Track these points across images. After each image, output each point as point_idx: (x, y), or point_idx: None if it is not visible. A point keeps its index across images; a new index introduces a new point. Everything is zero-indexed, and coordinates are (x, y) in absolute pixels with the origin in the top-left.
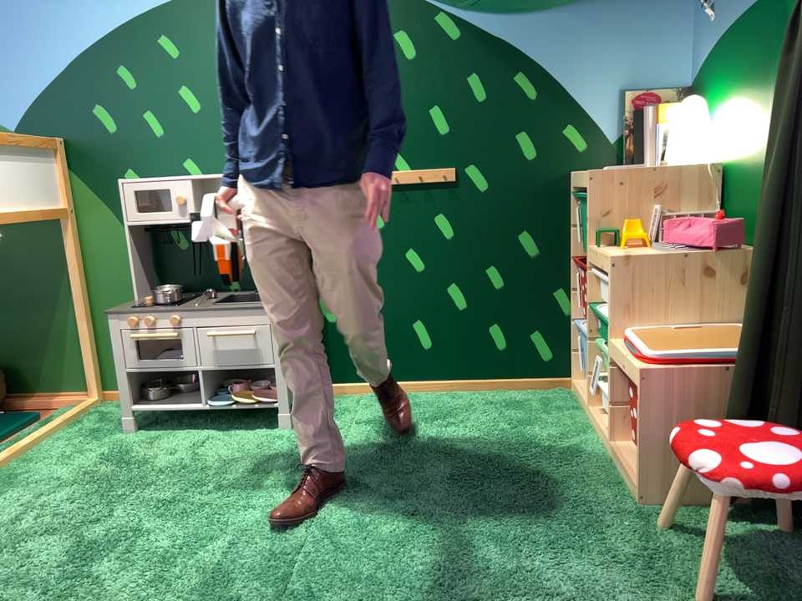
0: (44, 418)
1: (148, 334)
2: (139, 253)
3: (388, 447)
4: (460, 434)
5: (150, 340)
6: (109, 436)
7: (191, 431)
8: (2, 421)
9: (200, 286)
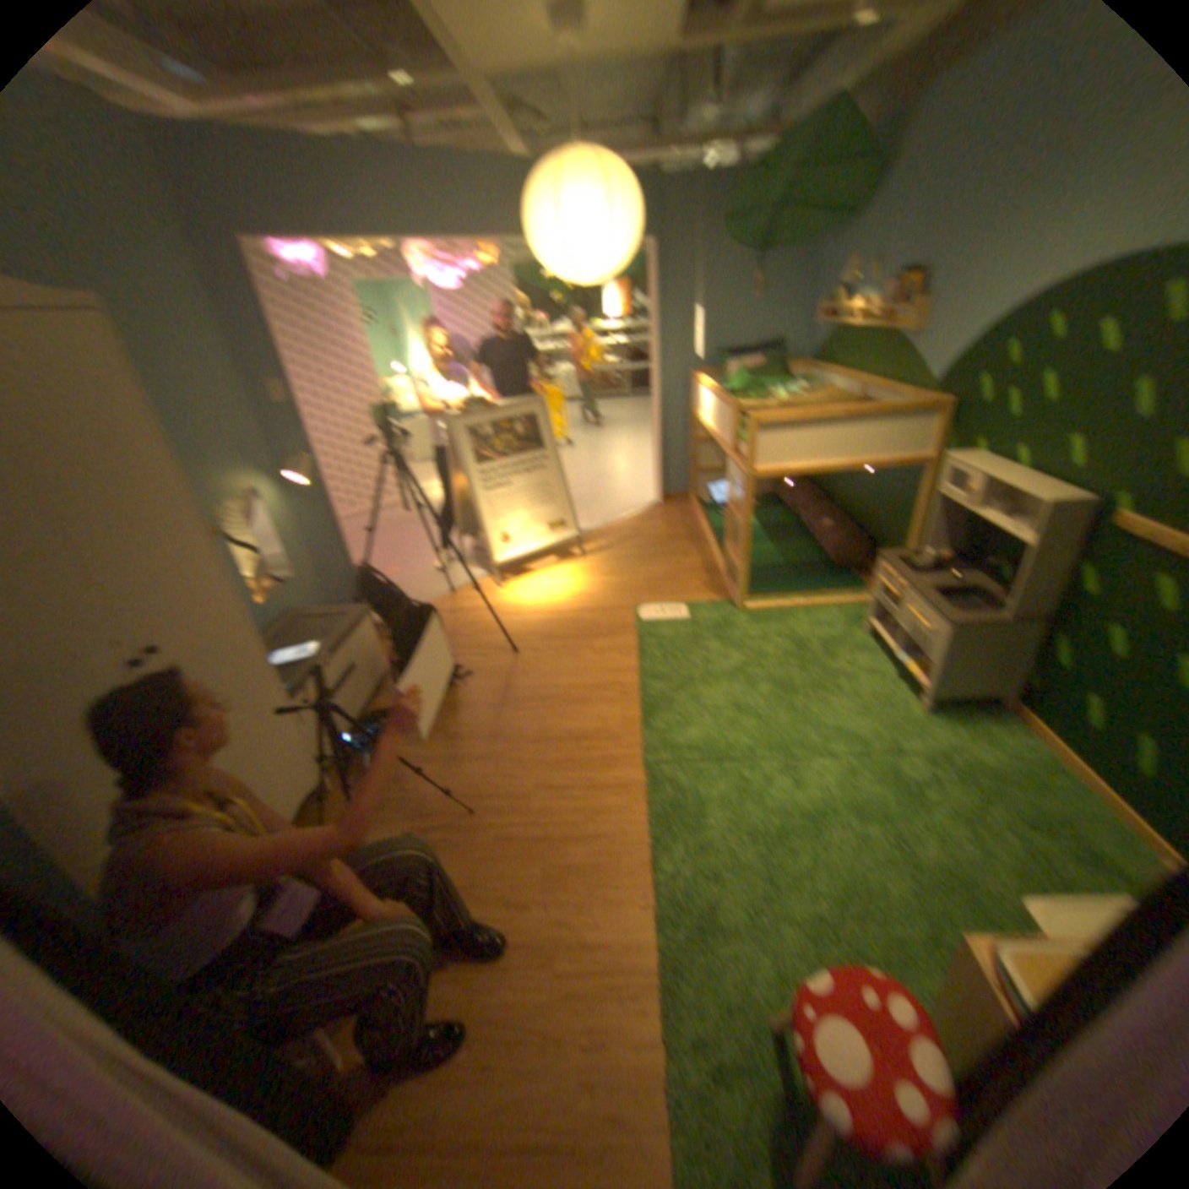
0: (864, 591)
1: (885, 583)
2: (959, 512)
3: (932, 789)
4: (1004, 849)
5: (883, 588)
6: (854, 628)
7: (885, 662)
8: (841, 580)
9: (981, 563)
